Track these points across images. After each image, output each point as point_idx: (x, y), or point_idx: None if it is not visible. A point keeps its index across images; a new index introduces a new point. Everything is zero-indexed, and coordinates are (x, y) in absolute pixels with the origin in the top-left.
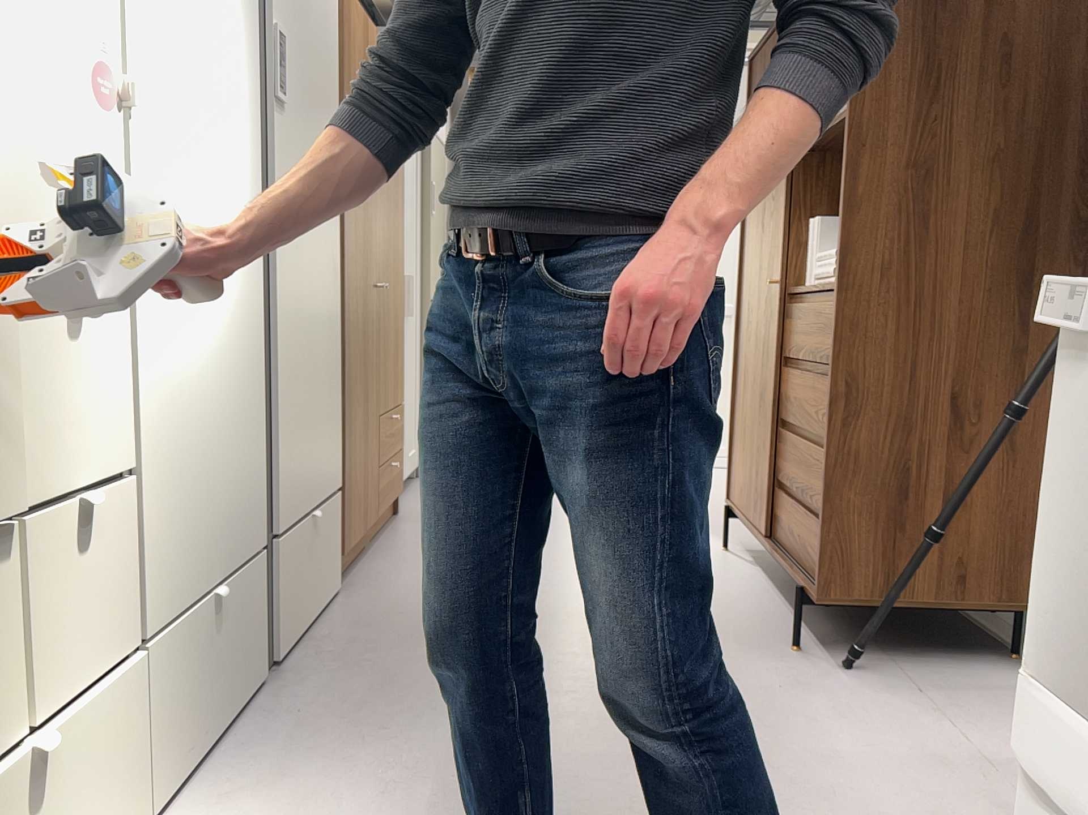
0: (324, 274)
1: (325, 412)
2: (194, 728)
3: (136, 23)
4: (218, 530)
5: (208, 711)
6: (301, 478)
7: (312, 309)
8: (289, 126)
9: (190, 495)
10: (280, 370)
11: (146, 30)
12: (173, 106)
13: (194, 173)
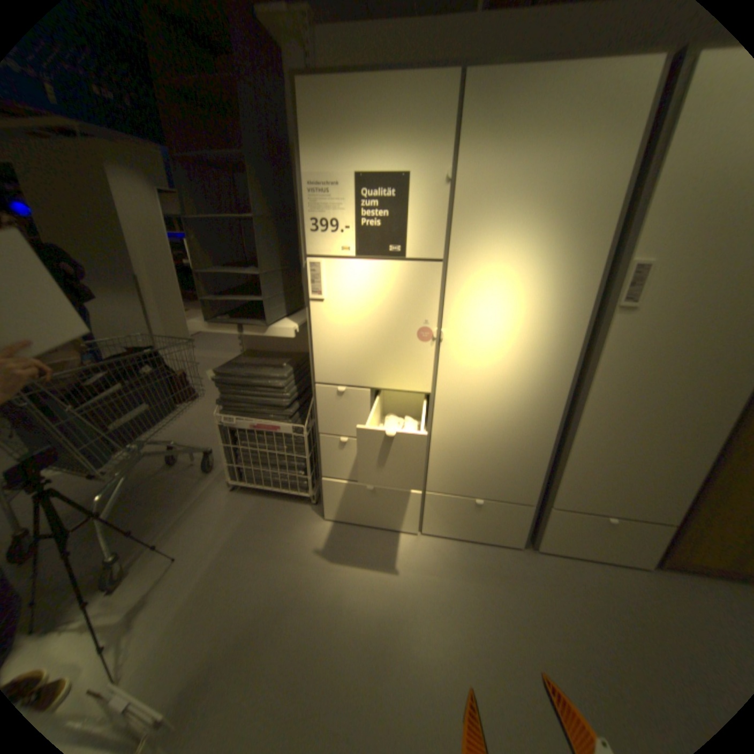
0: (699, 405)
1: (663, 481)
2: (455, 528)
3: (457, 308)
4: (489, 483)
5: (467, 530)
6: (601, 498)
7: (660, 423)
8: (652, 318)
9: (469, 465)
10: (584, 444)
11: (465, 308)
12: (483, 333)
13: (498, 356)
